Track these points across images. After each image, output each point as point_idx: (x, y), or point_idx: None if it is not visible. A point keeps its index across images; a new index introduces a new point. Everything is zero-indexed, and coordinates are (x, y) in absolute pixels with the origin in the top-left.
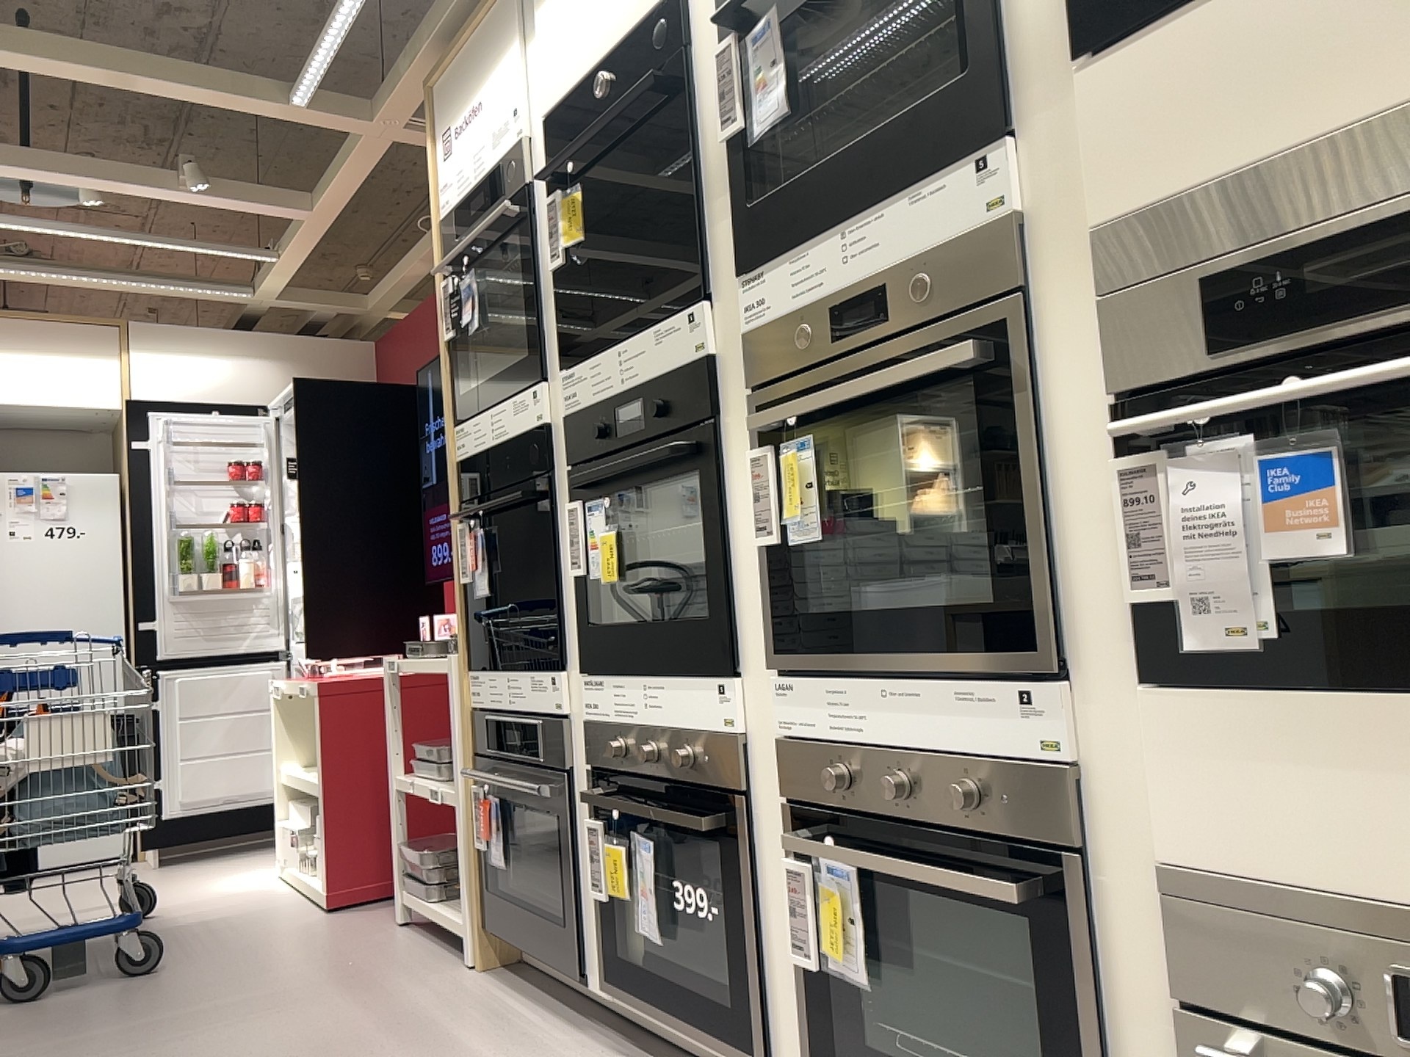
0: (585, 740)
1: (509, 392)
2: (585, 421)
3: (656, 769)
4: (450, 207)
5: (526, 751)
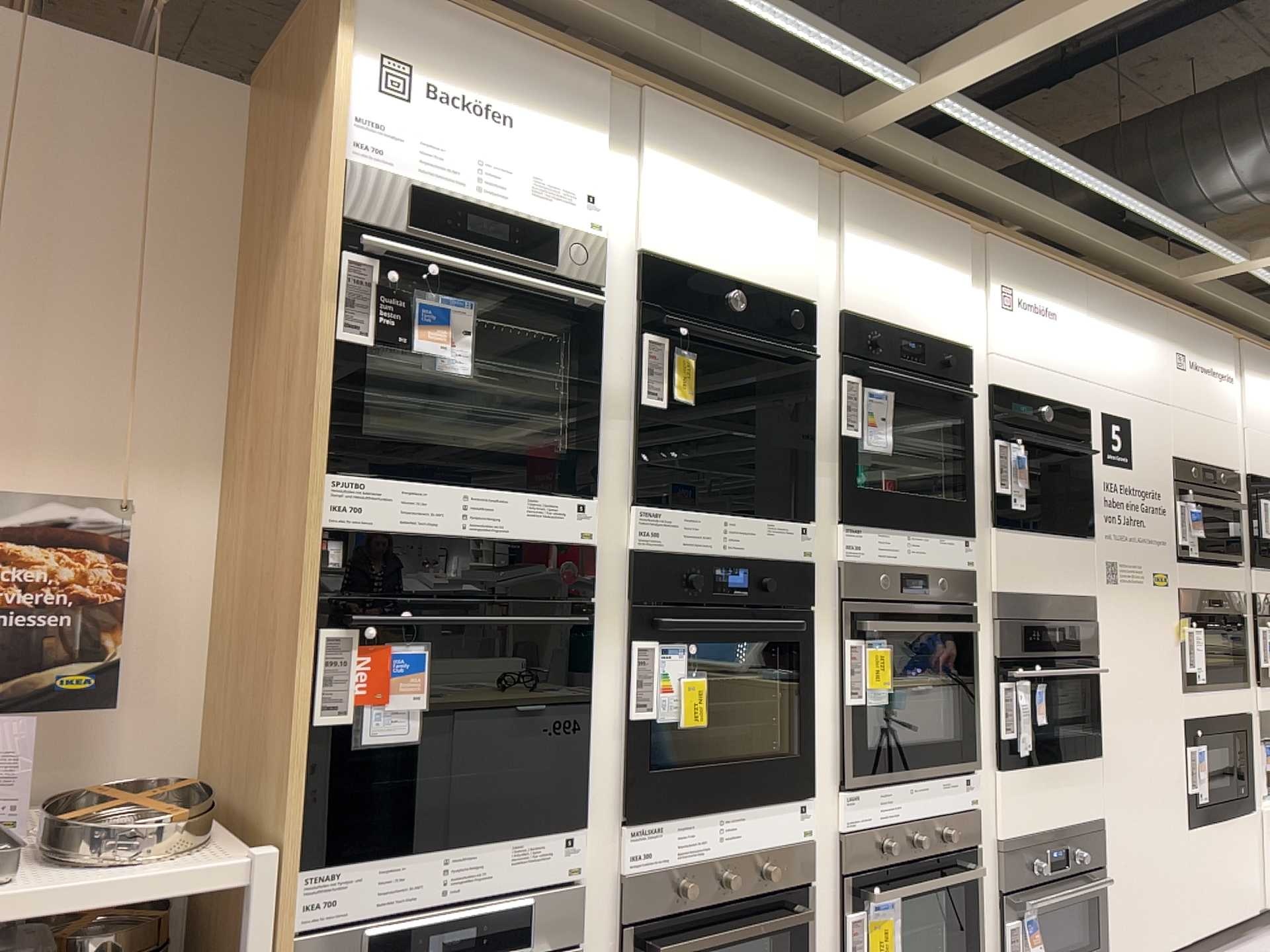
0: (627, 895)
1: (519, 486)
2: (674, 568)
3: (731, 891)
4: (395, 168)
5: (489, 946)
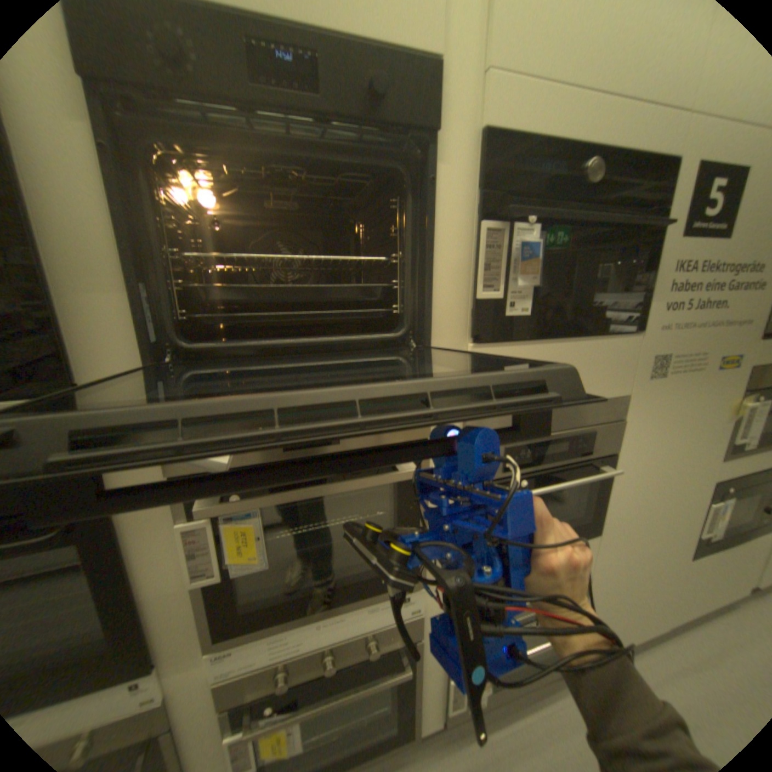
0: None
1: None
2: None
3: None
4: None
5: None
